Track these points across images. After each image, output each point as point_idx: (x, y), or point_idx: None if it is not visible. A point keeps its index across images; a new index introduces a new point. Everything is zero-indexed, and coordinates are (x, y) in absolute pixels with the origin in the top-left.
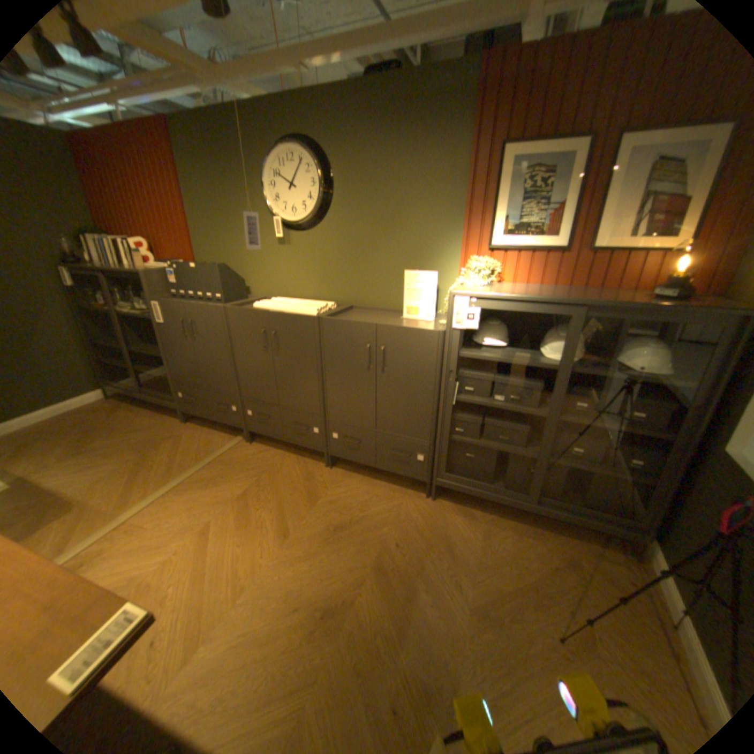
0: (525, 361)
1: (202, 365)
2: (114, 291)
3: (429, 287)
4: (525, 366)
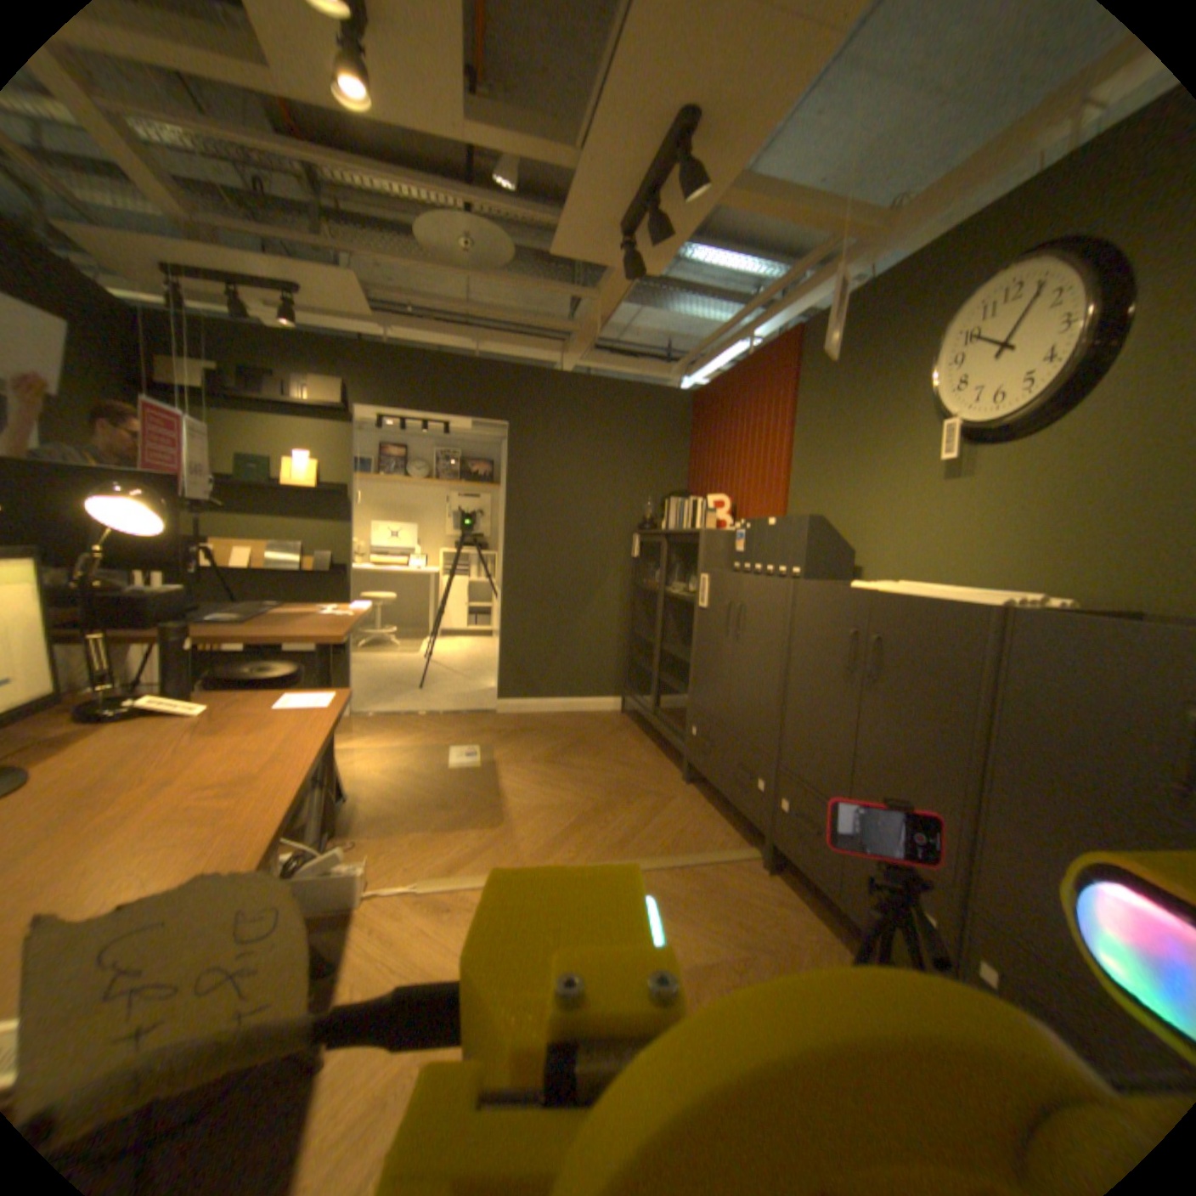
0: None
1: (733, 685)
2: (674, 566)
3: None
4: None
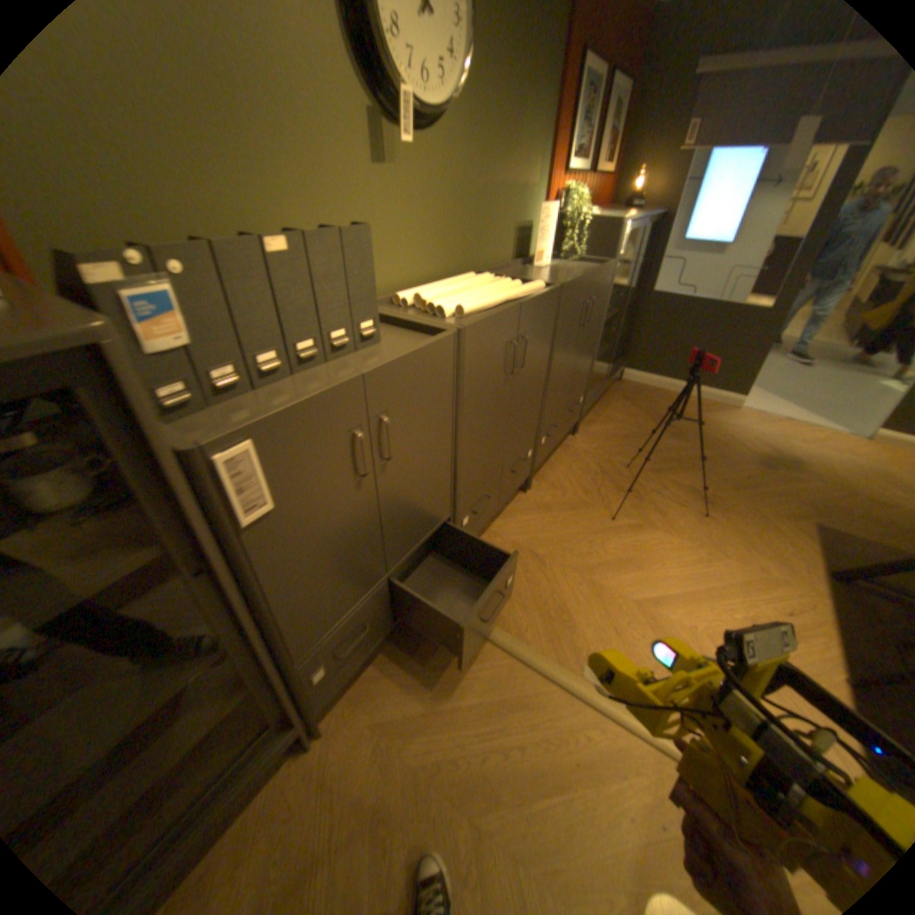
0: (621, 273)
1: (390, 524)
2: None
3: (553, 222)
4: (621, 276)
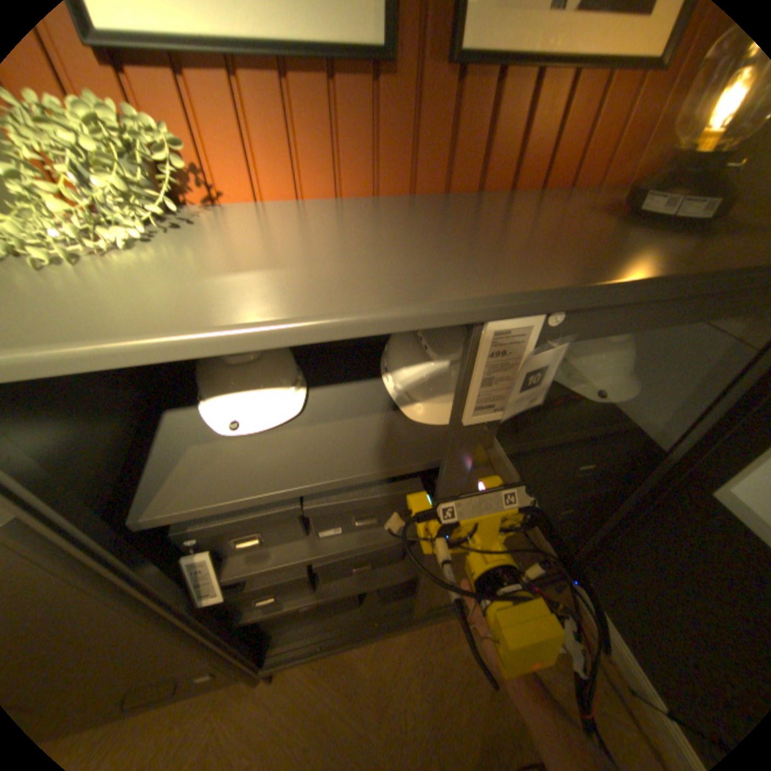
0: (370, 472)
1: None
2: None
3: None
4: (372, 479)
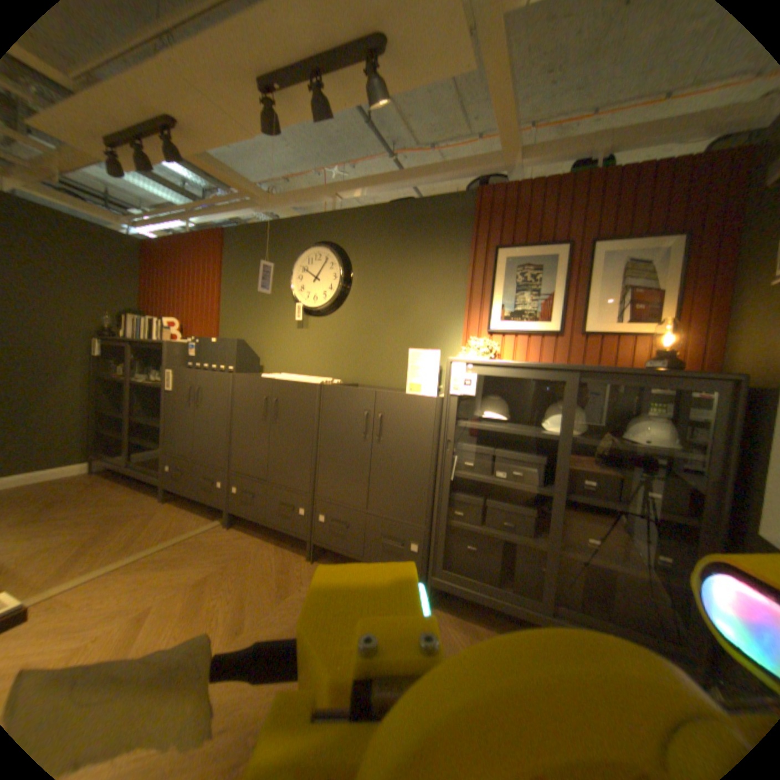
0: (525, 430)
1: (197, 434)
2: (136, 363)
3: (432, 363)
4: (525, 434)
